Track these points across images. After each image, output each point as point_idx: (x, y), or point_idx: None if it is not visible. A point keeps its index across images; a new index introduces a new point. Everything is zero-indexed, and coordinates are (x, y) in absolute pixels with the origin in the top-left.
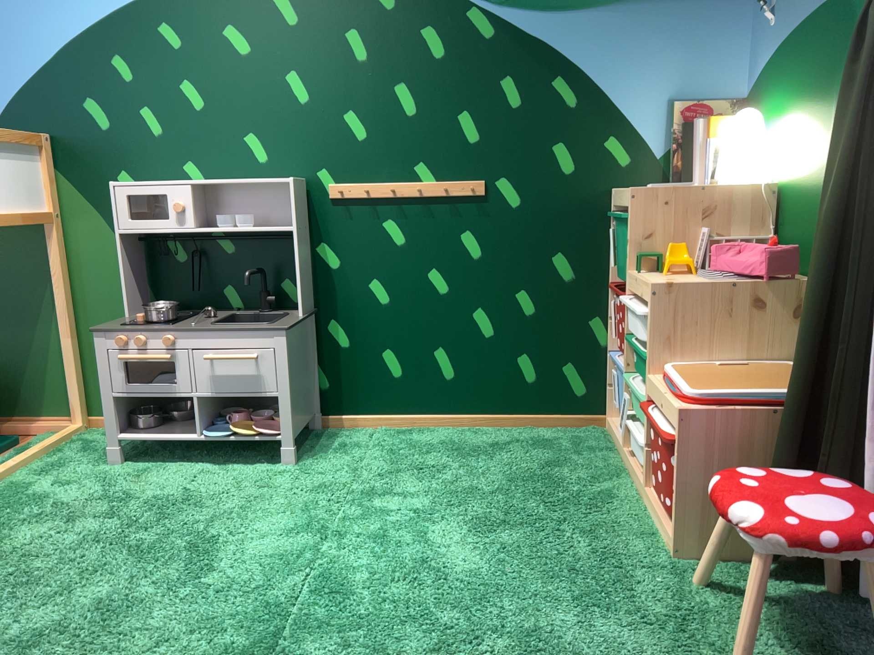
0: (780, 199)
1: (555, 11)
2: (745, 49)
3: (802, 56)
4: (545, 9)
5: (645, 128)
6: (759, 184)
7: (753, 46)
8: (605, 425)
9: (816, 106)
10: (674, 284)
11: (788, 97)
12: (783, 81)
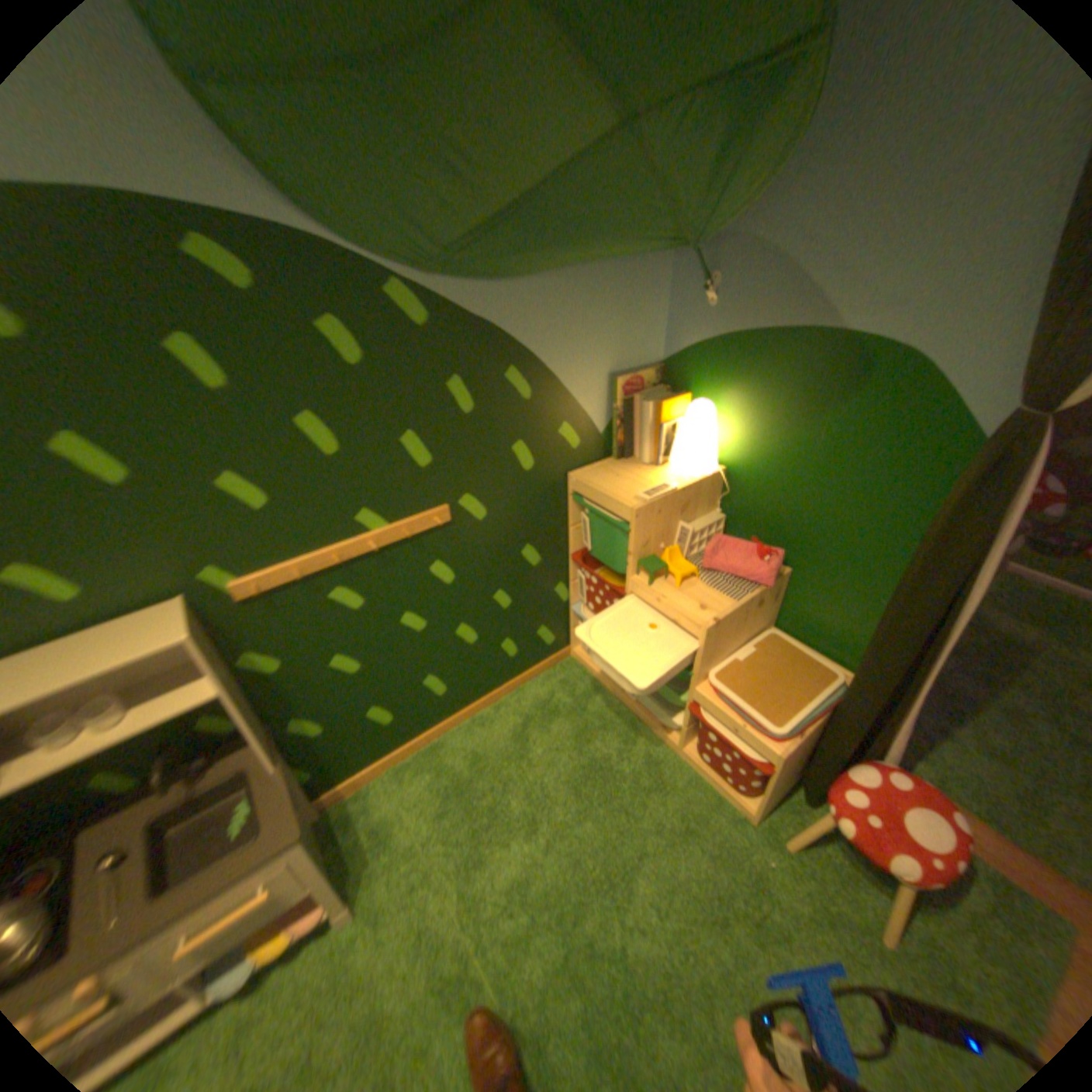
0: (728, 481)
1: (504, 280)
2: (668, 313)
3: (772, 365)
4: (492, 278)
5: (593, 407)
6: (717, 473)
7: (679, 314)
8: (571, 655)
9: (792, 424)
10: (719, 621)
11: (743, 394)
12: (736, 375)
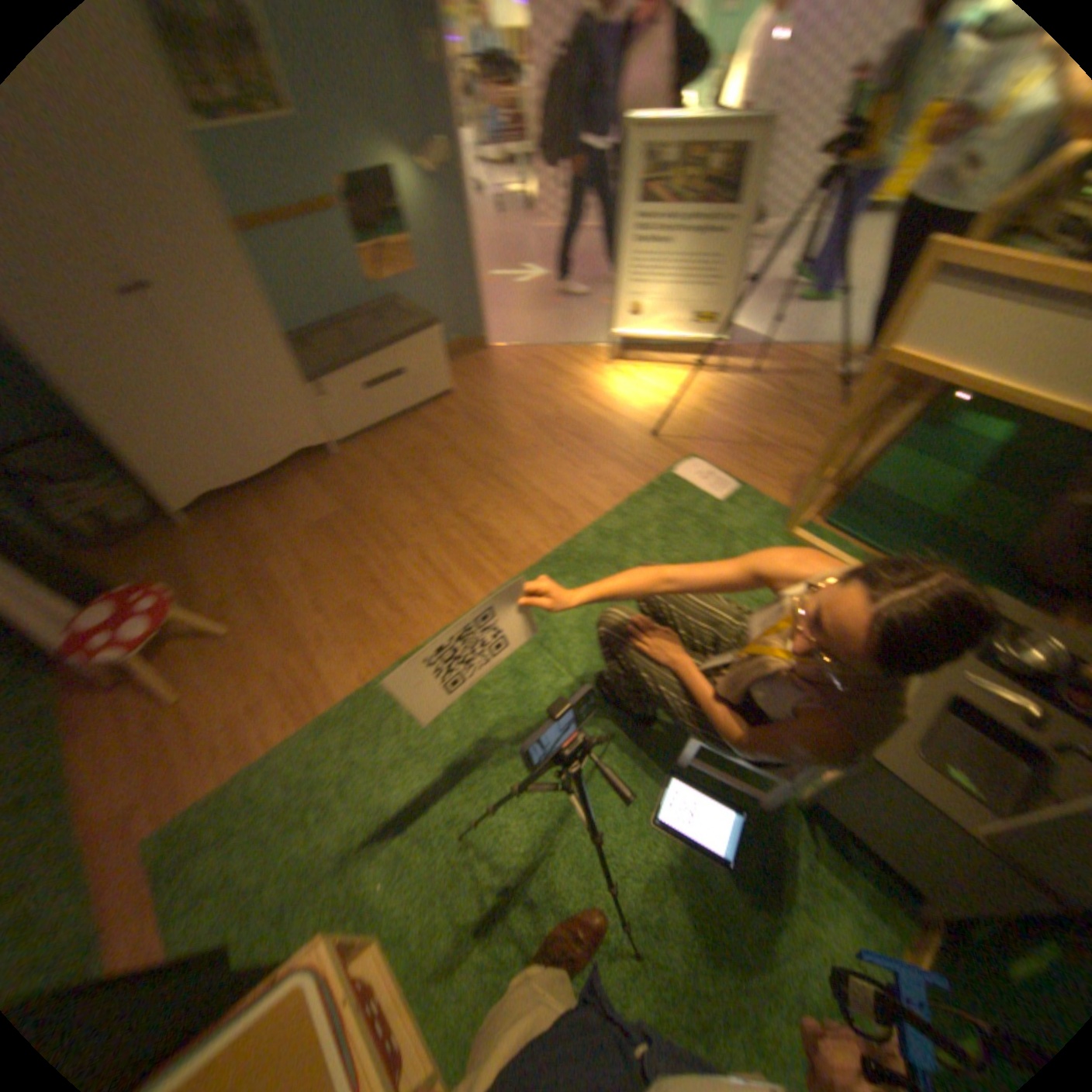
0: None
1: None
2: None
3: None
4: None
5: None
6: None
7: None
8: None
9: None
10: None
11: None
12: None
